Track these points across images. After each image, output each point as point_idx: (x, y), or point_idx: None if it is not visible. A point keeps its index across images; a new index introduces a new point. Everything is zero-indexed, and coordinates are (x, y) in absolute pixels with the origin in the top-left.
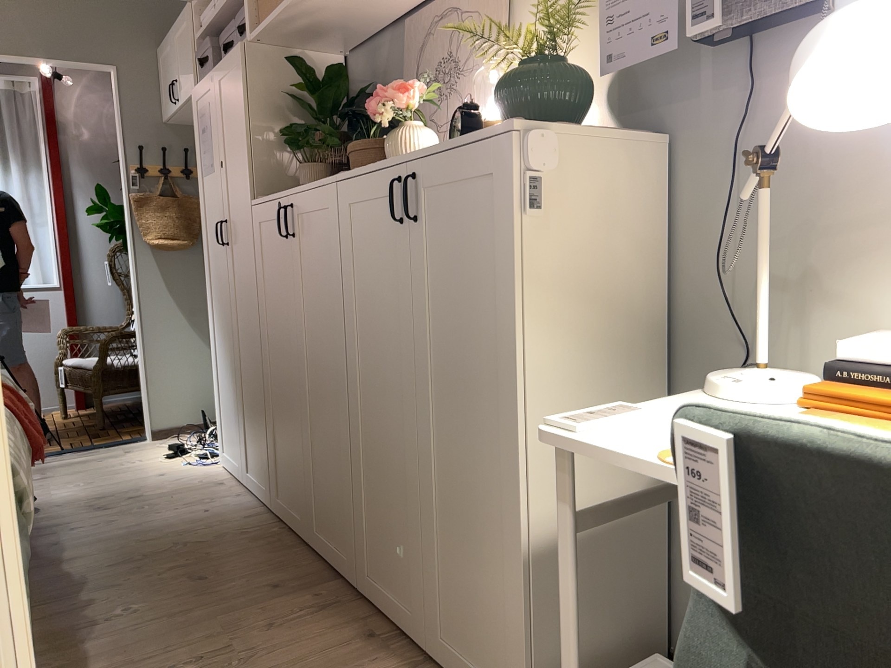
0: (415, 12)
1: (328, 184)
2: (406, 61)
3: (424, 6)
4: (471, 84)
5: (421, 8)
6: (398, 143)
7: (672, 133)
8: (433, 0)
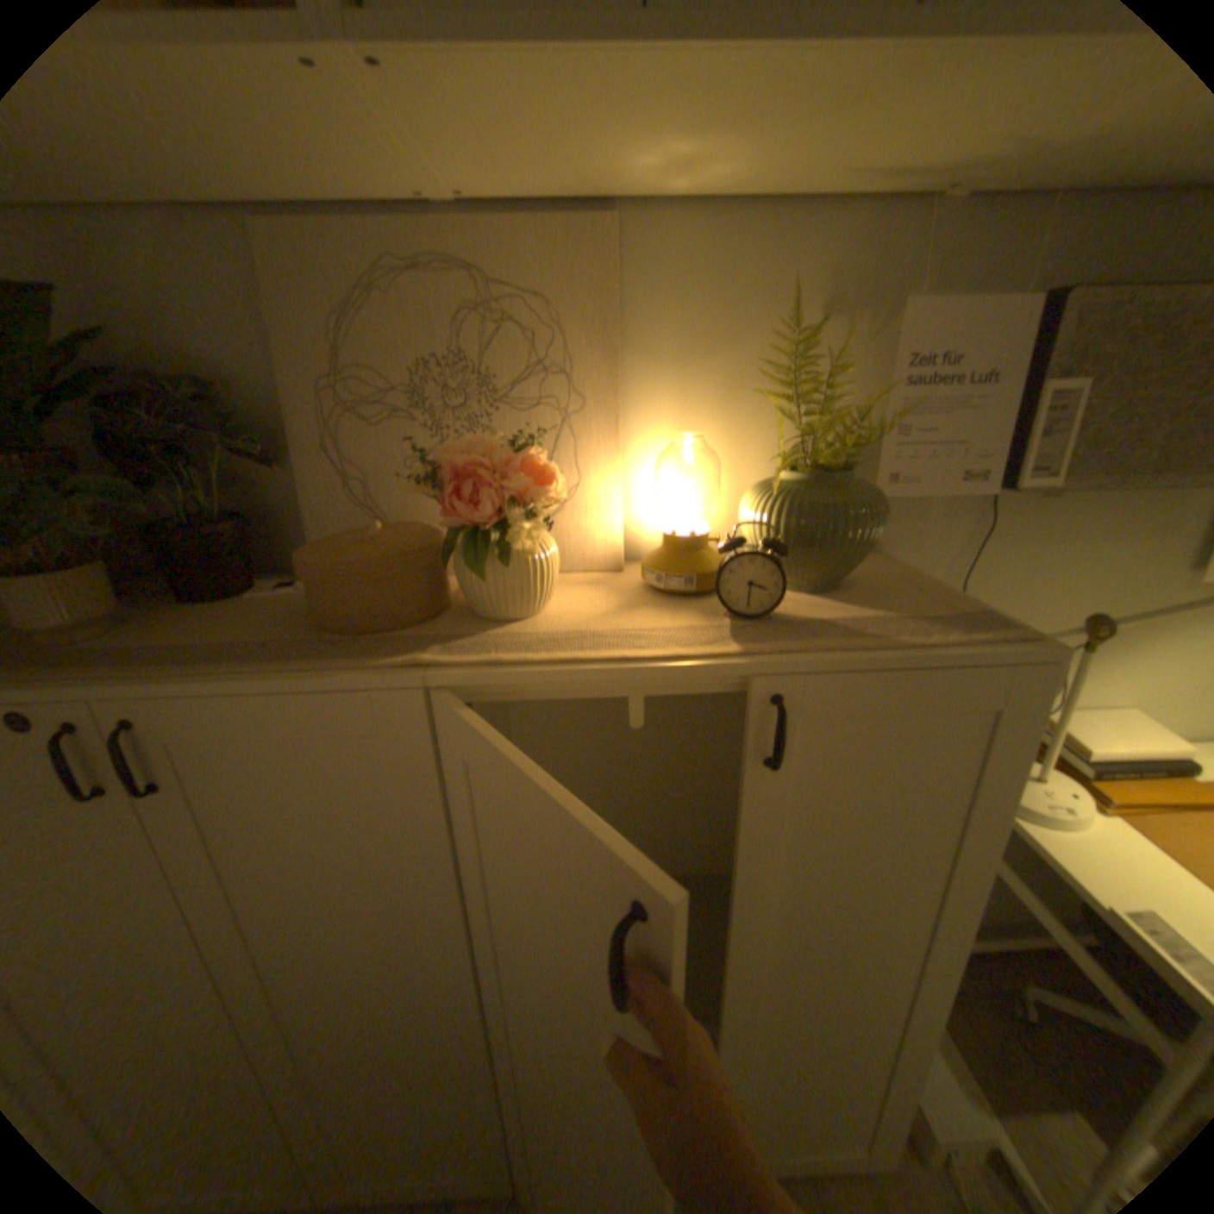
0: (281, 206)
1: (378, 684)
2: (275, 316)
3: (325, 208)
4: (545, 426)
5: (306, 204)
6: (527, 570)
7: (891, 548)
8: (355, 203)
